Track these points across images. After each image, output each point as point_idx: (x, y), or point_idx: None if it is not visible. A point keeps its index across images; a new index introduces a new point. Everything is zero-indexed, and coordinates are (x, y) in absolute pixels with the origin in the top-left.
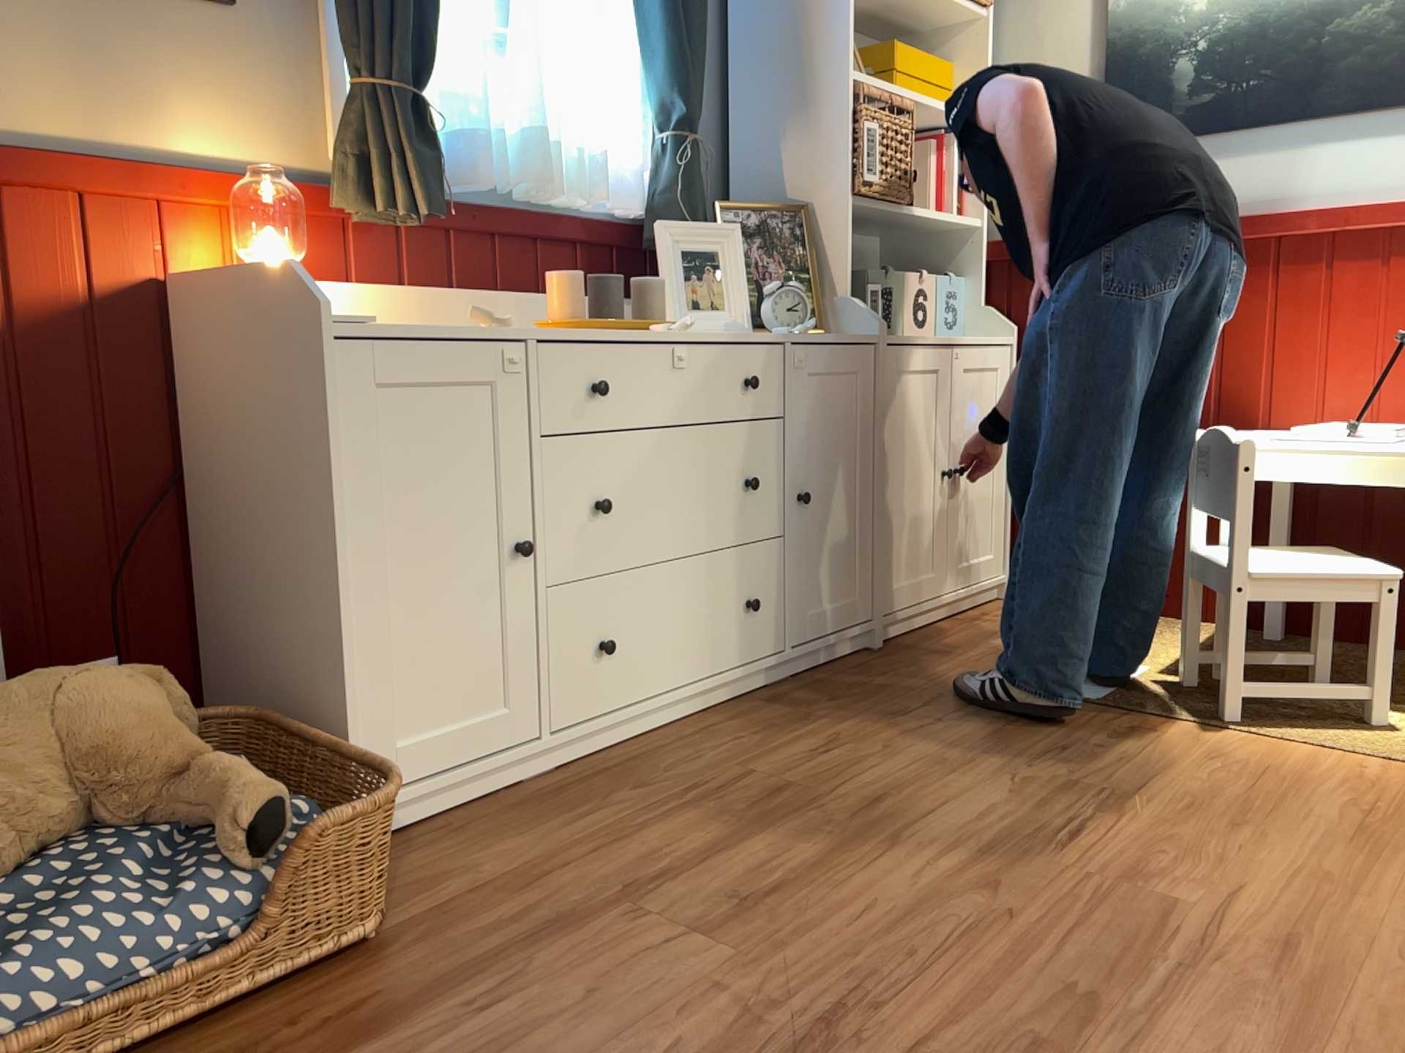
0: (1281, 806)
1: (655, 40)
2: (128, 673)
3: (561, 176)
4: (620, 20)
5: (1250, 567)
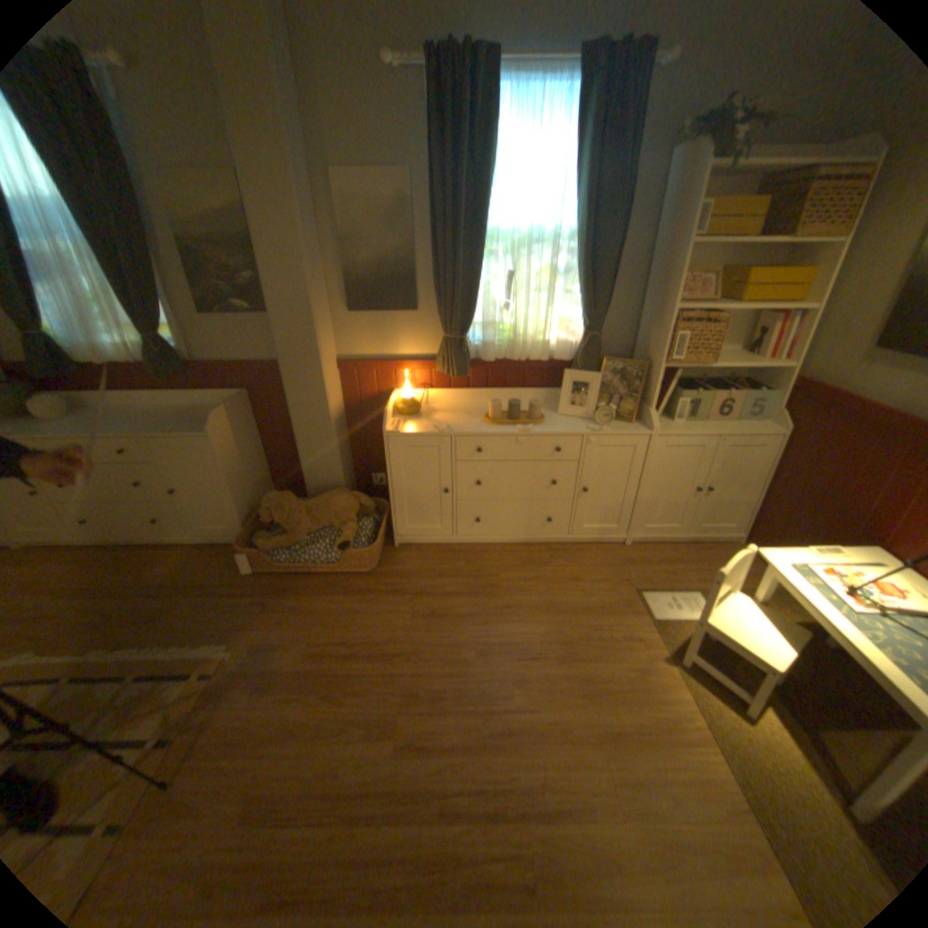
0: (616, 706)
1: (581, 292)
2: (350, 496)
3: (532, 348)
4: (572, 280)
5: (716, 620)
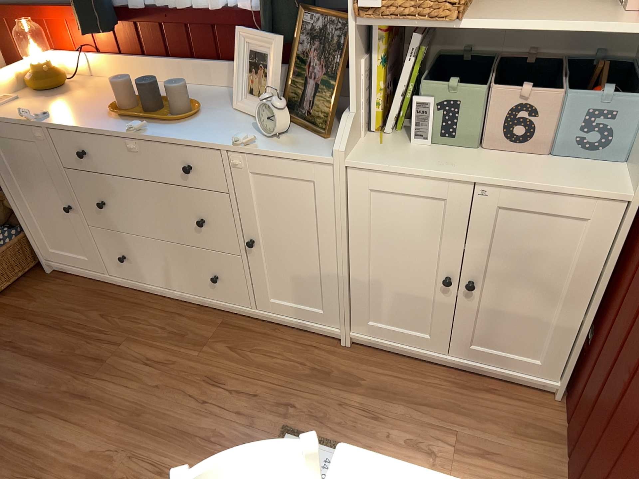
0: None
1: None
2: None
3: None
4: None
5: None
